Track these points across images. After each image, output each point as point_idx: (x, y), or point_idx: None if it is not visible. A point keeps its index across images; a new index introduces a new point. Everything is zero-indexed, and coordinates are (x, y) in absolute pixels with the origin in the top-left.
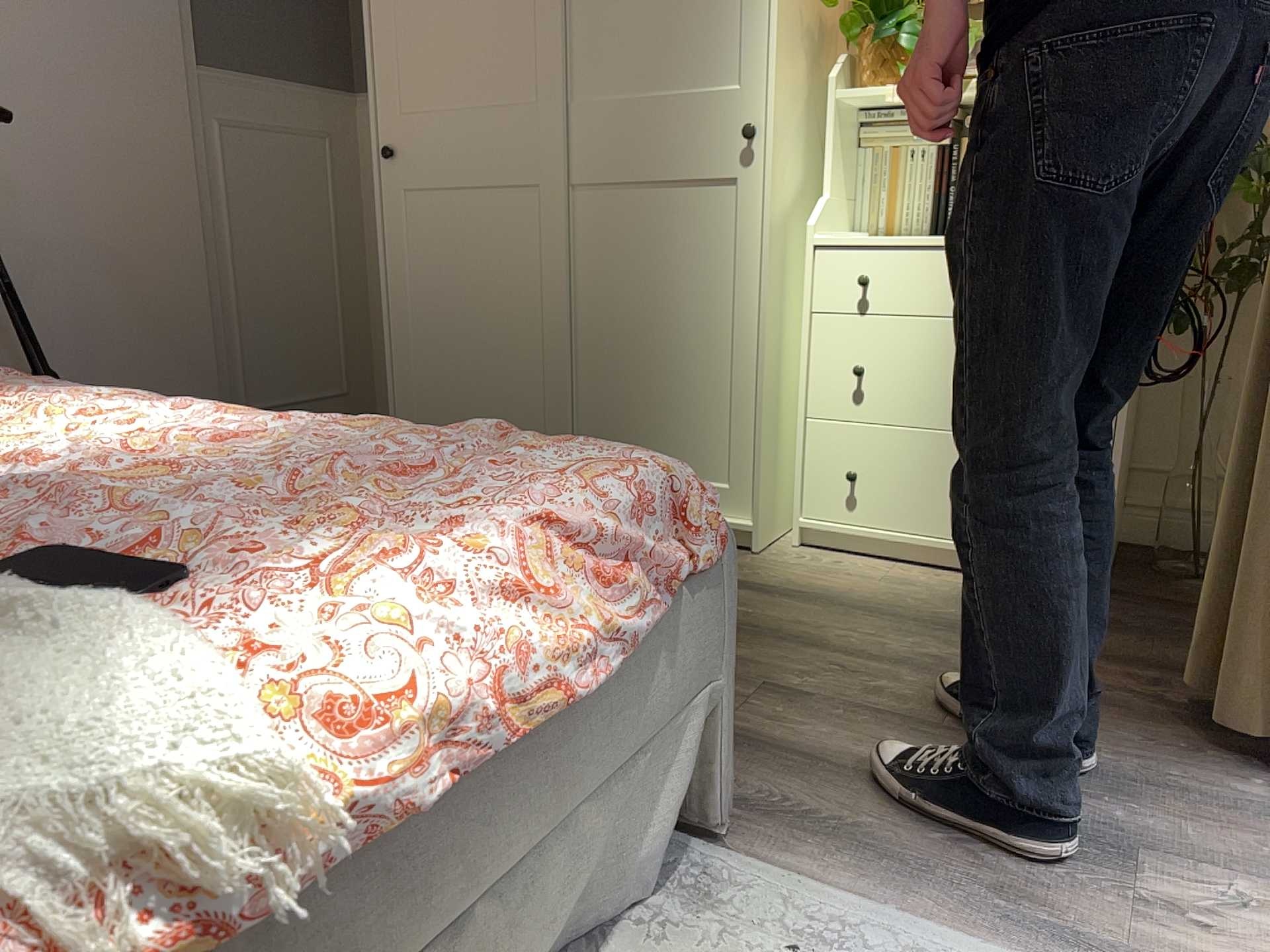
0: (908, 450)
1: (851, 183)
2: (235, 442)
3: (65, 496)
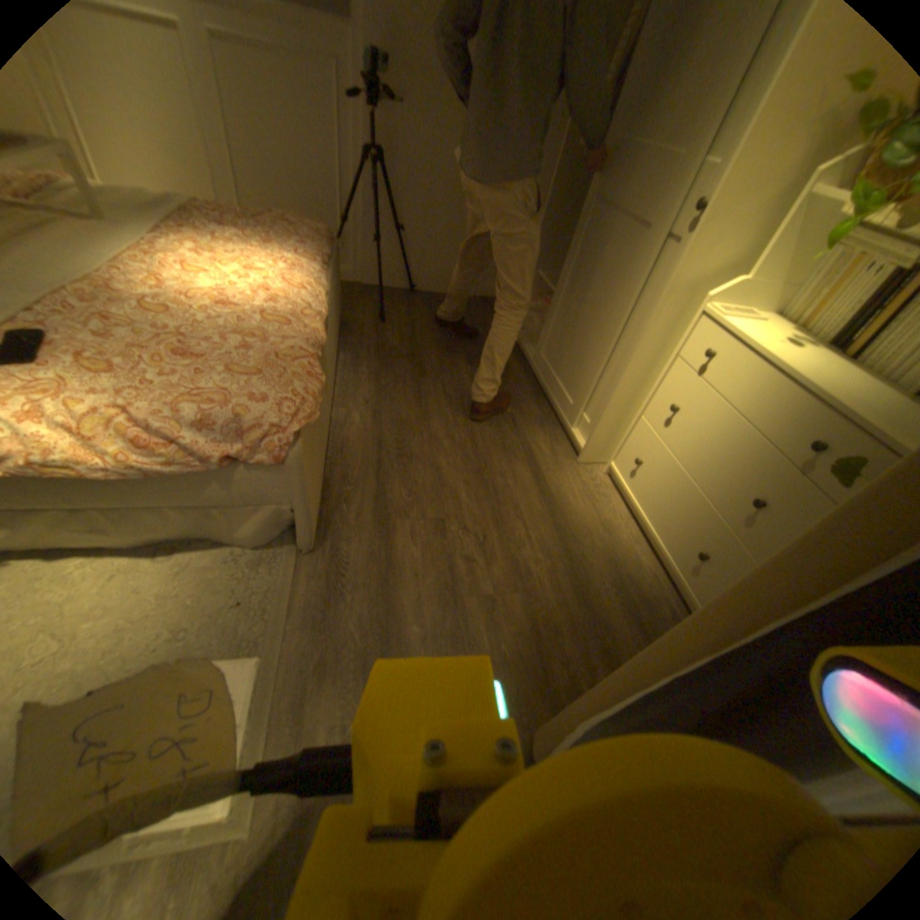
0: (670, 470)
1: (805, 270)
2: (223, 303)
3: (116, 304)
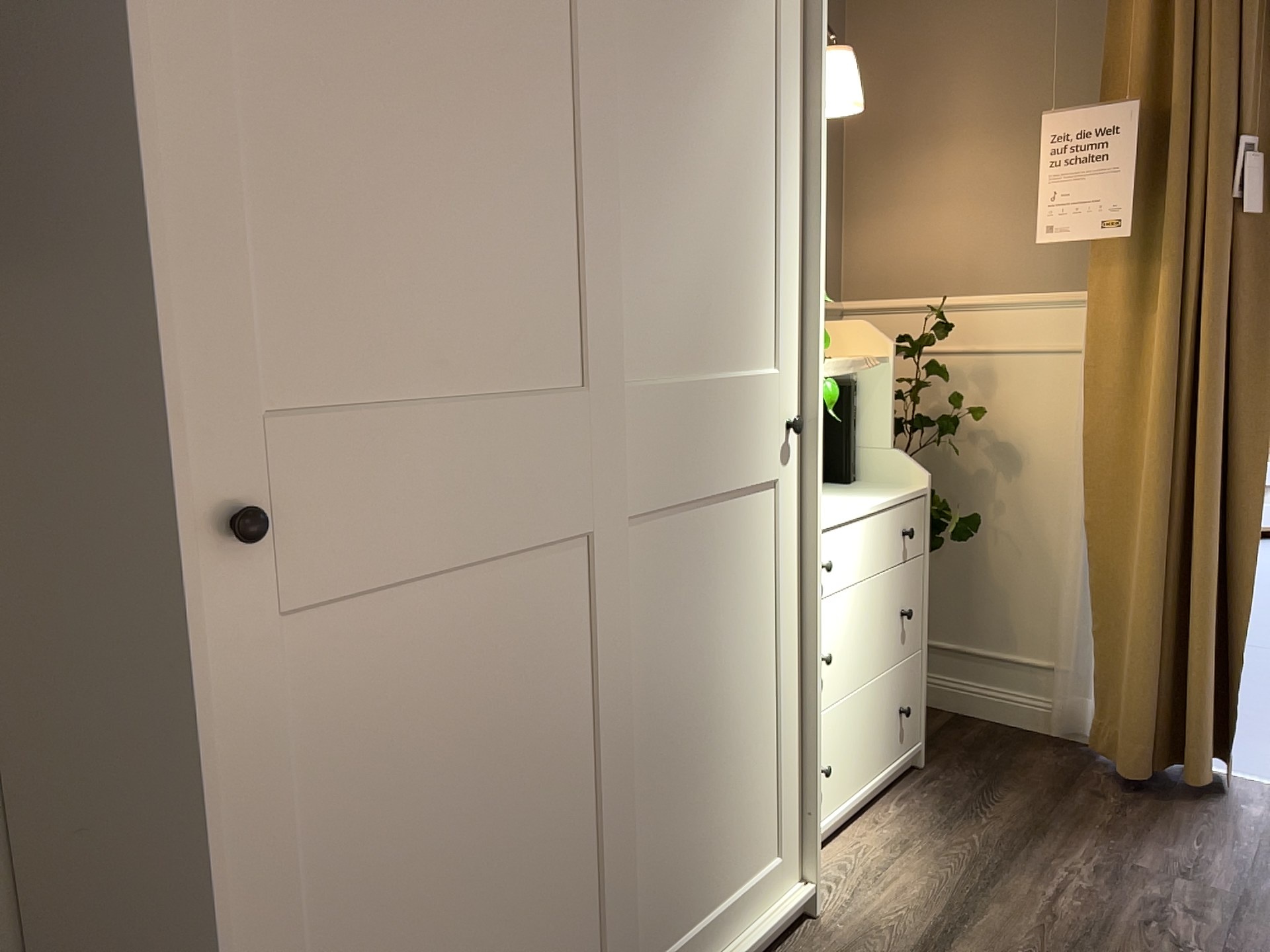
0: (847, 719)
1: None
2: None
3: None
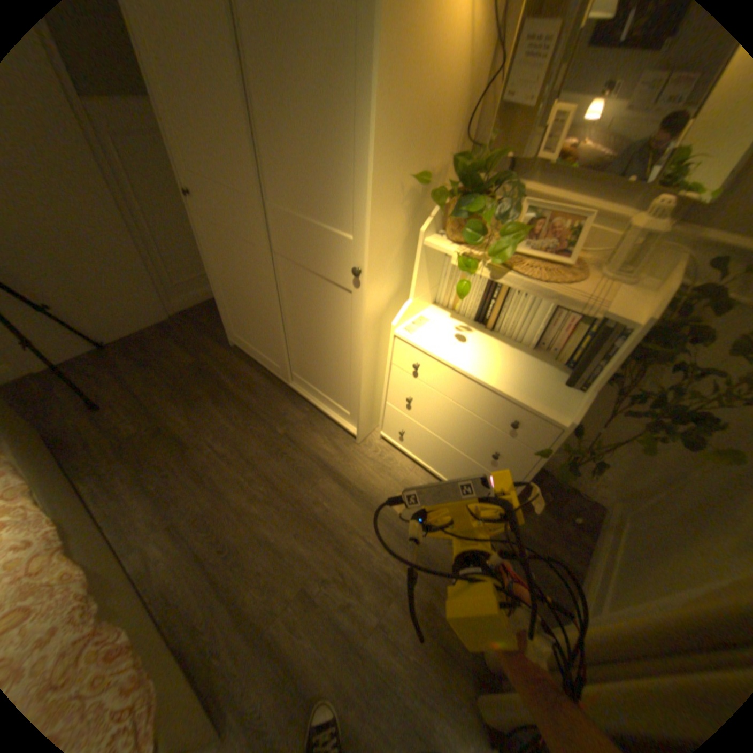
0: (426, 436)
1: (436, 276)
2: None
3: None
